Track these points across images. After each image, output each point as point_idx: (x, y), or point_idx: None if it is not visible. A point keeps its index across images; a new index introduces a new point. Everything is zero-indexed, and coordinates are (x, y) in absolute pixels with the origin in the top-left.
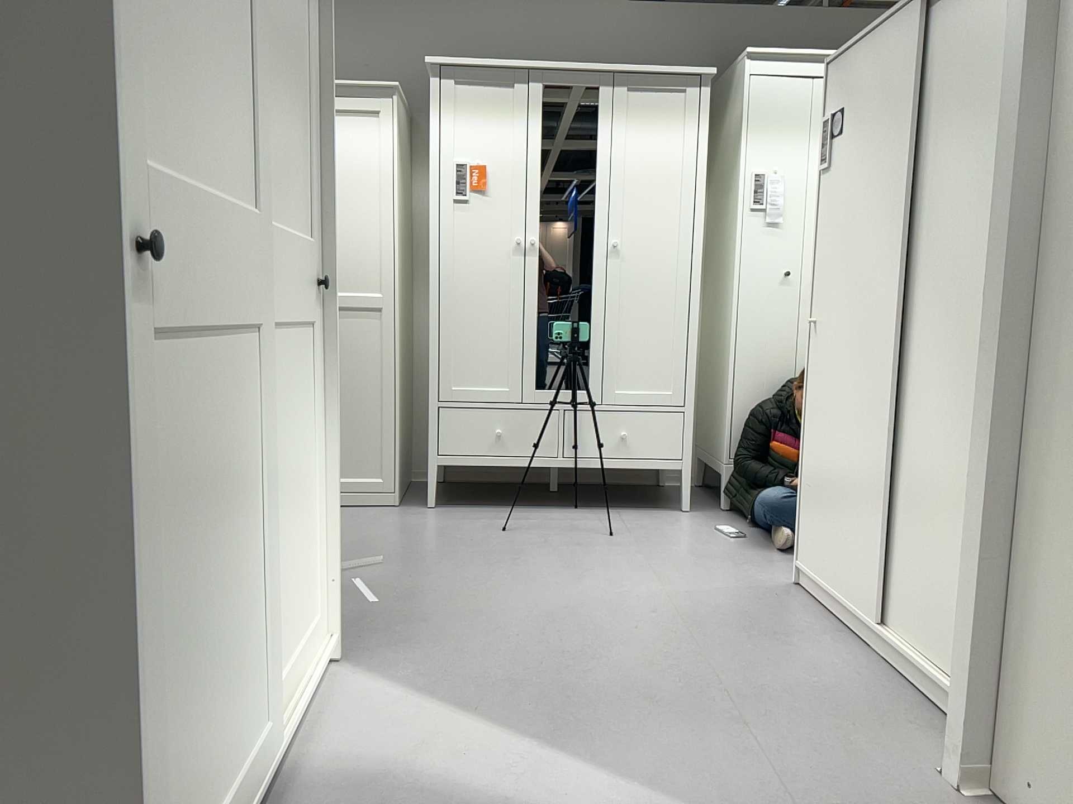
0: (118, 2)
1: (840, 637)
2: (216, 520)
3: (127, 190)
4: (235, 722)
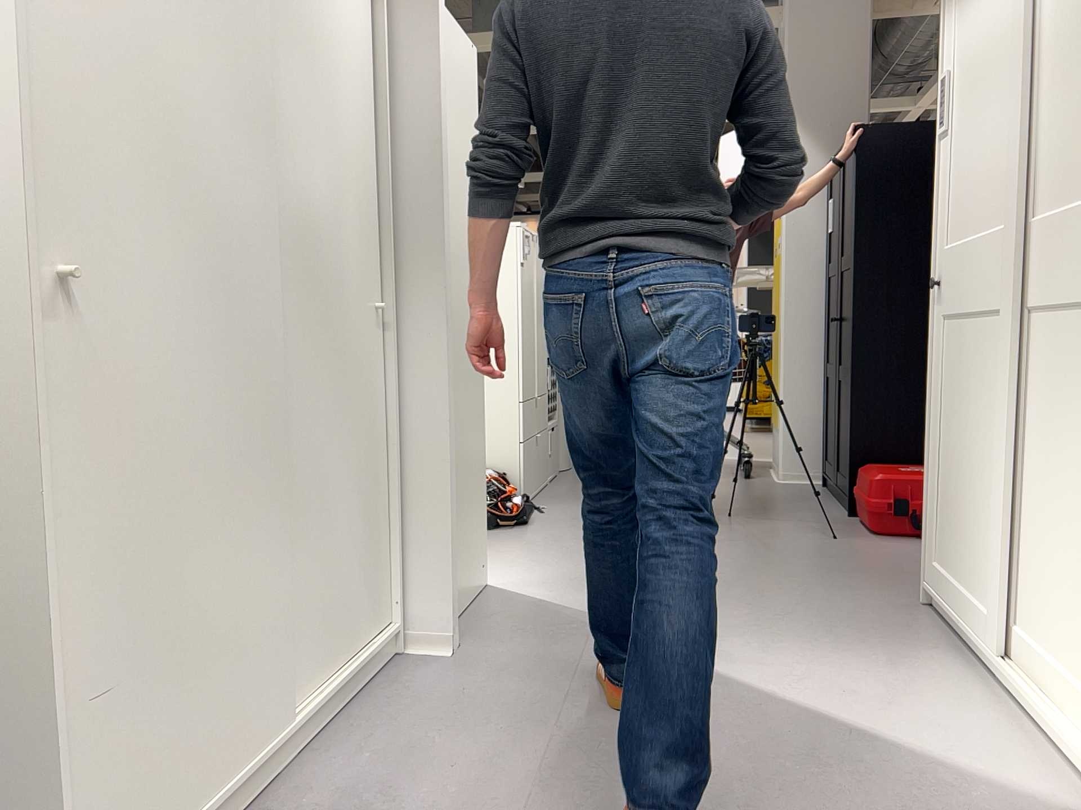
0: (942, 189)
1: (275, 807)
2: (967, 422)
3: (939, 259)
4: (968, 559)
